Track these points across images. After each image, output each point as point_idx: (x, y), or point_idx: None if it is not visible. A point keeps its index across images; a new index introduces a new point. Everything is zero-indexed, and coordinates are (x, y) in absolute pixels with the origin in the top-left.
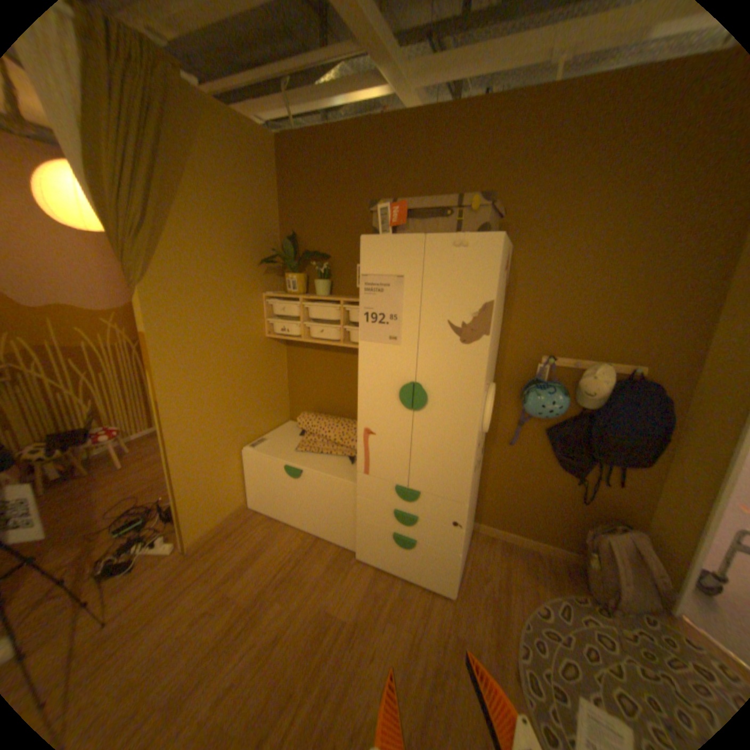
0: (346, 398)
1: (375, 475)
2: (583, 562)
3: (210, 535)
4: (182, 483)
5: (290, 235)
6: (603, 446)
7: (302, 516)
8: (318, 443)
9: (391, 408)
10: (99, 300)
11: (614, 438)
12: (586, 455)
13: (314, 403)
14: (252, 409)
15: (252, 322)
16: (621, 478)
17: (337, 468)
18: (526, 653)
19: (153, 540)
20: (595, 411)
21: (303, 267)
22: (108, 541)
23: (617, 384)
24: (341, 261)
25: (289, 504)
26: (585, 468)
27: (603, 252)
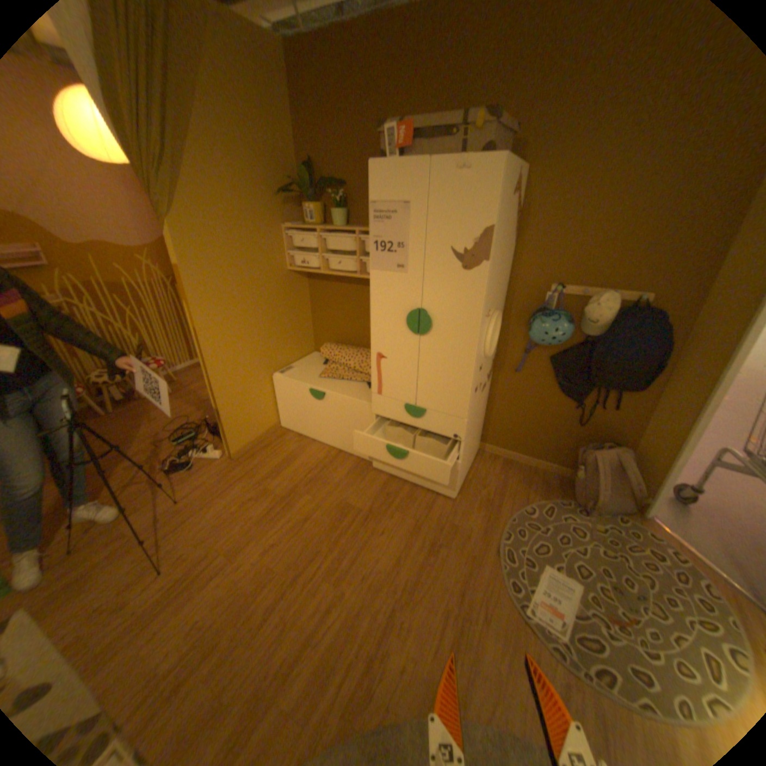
0: (365, 329)
1: (387, 395)
2: (574, 476)
3: (250, 446)
4: (223, 401)
5: (305, 160)
6: (601, 371)
7: (327, 432)
8: (339, 371)
9: (399, 334)
10: (130, 237)
11: (611, 363)
12: (585, 380)
13: (336, 335)
14: (279, 339)
15: (273, 255)
16: (616, 401)
17: (356, 392)
18: (508, 537)
19: (204, 449)
20: (598, 338)
21: (319, 195)
22: (169, 448)
23: (620, 311)
24: (356, 188)
25: (315, 423)
26: (583, 392)
27: (622, 169)
